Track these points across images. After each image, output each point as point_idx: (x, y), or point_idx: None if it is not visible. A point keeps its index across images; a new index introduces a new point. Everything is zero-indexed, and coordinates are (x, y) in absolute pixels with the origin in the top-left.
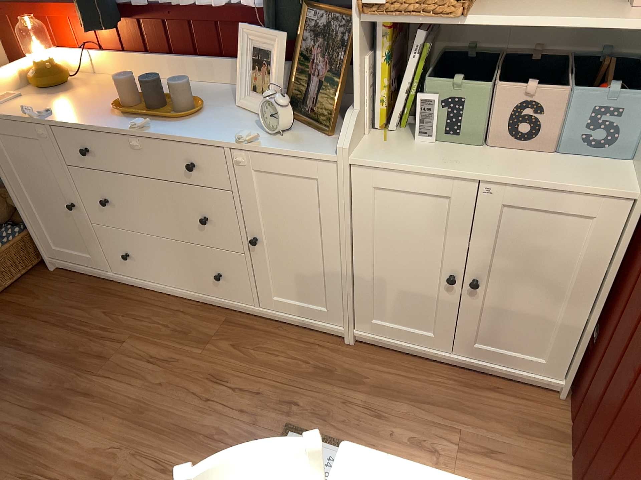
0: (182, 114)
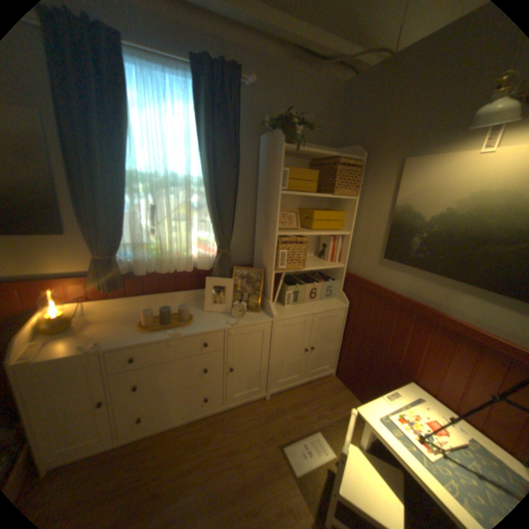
0: (189, 323)
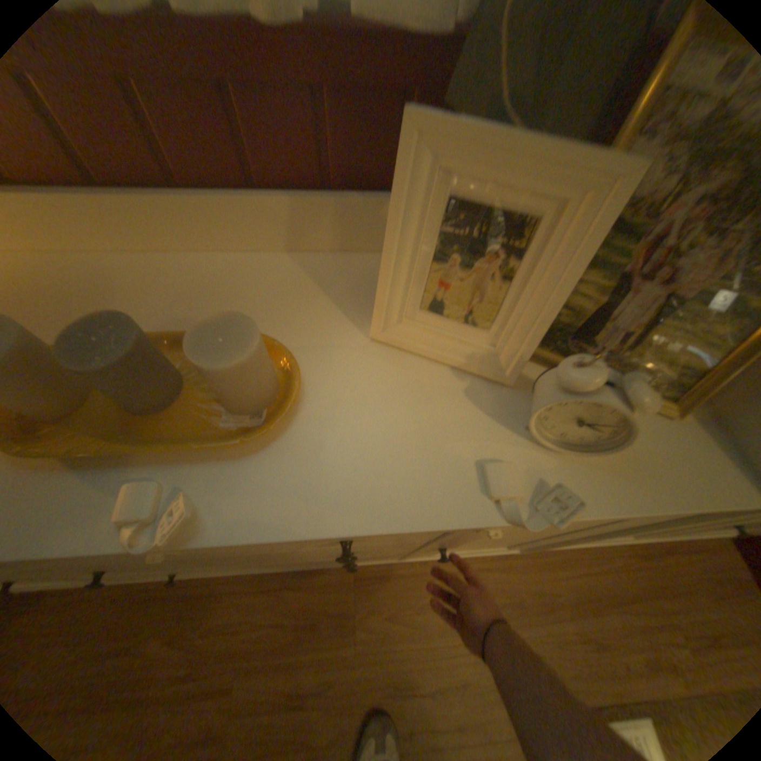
0: (274, 432)
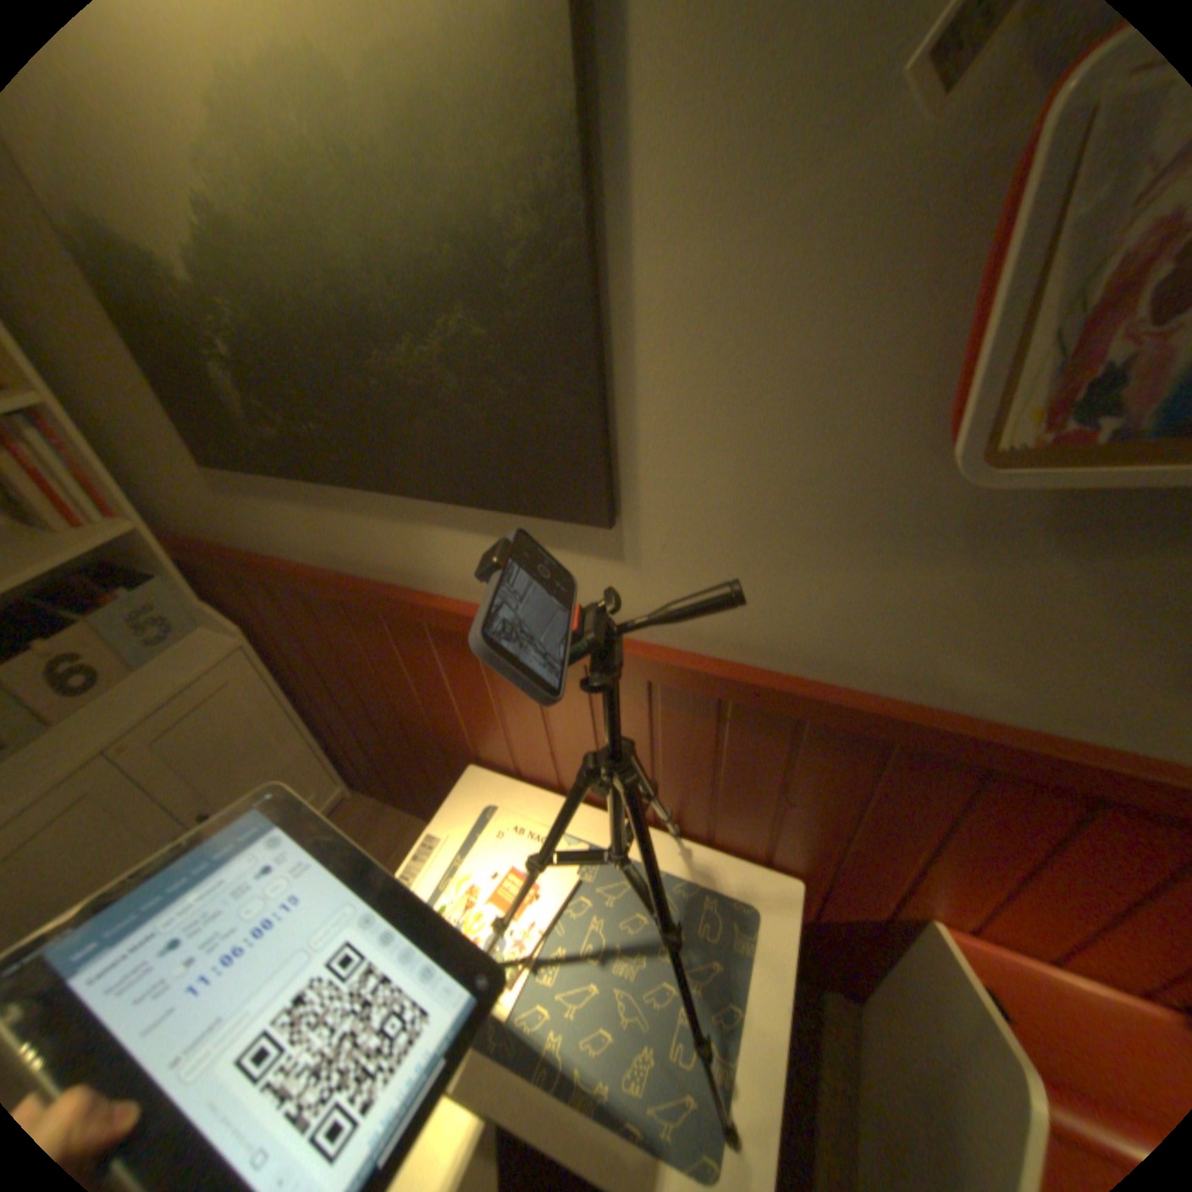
0: None
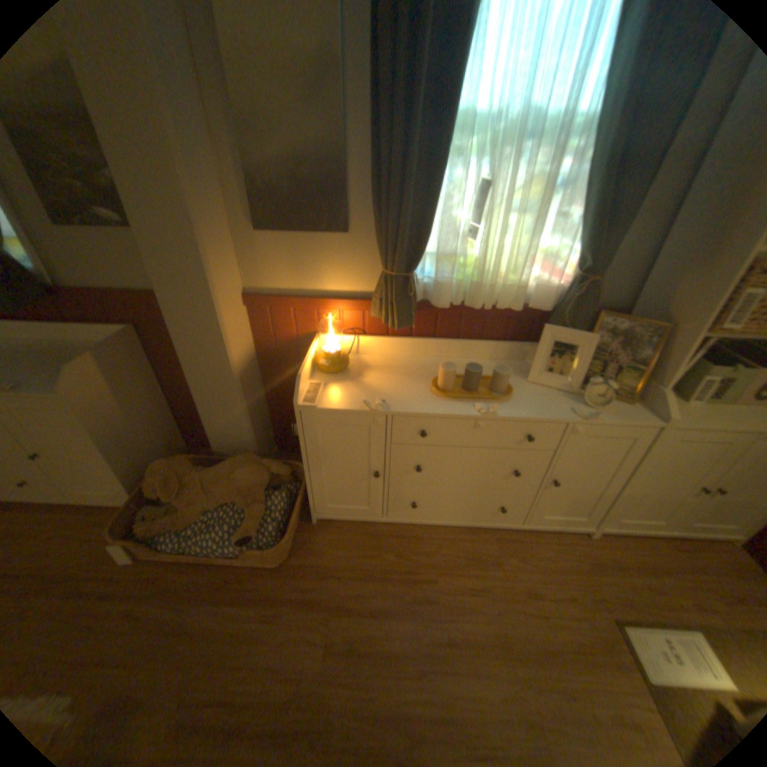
0: (509, 397)
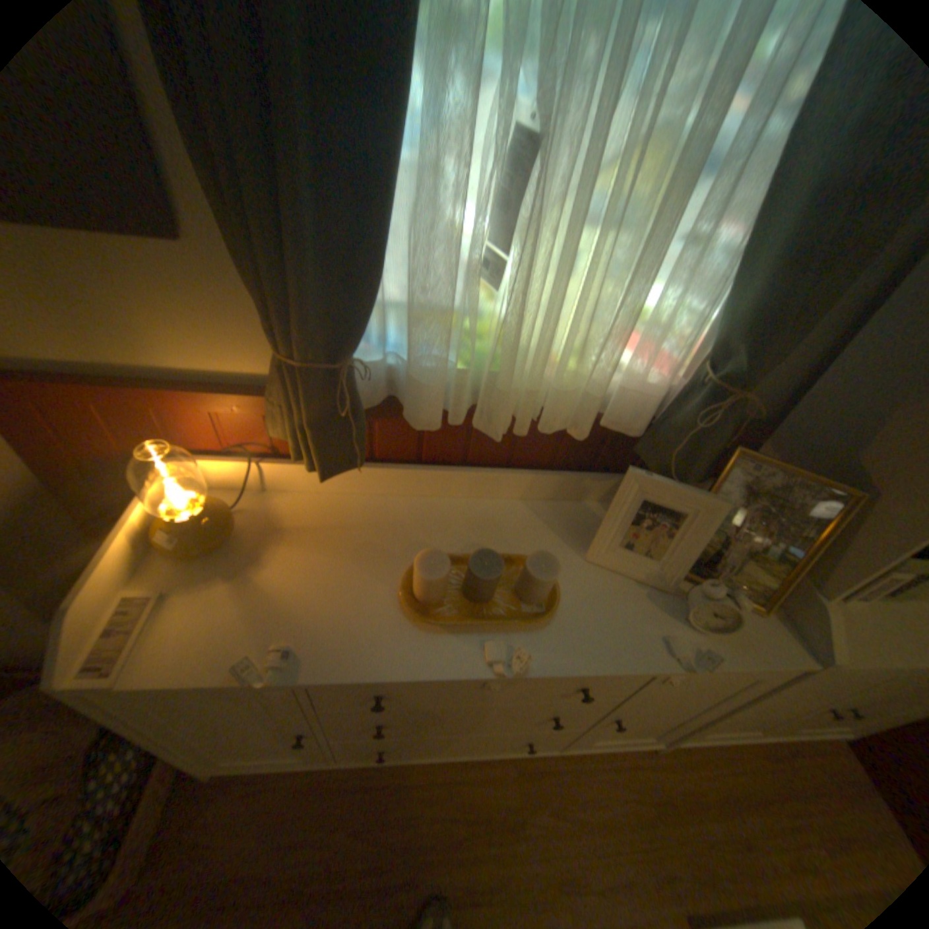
0: (554, 616)
